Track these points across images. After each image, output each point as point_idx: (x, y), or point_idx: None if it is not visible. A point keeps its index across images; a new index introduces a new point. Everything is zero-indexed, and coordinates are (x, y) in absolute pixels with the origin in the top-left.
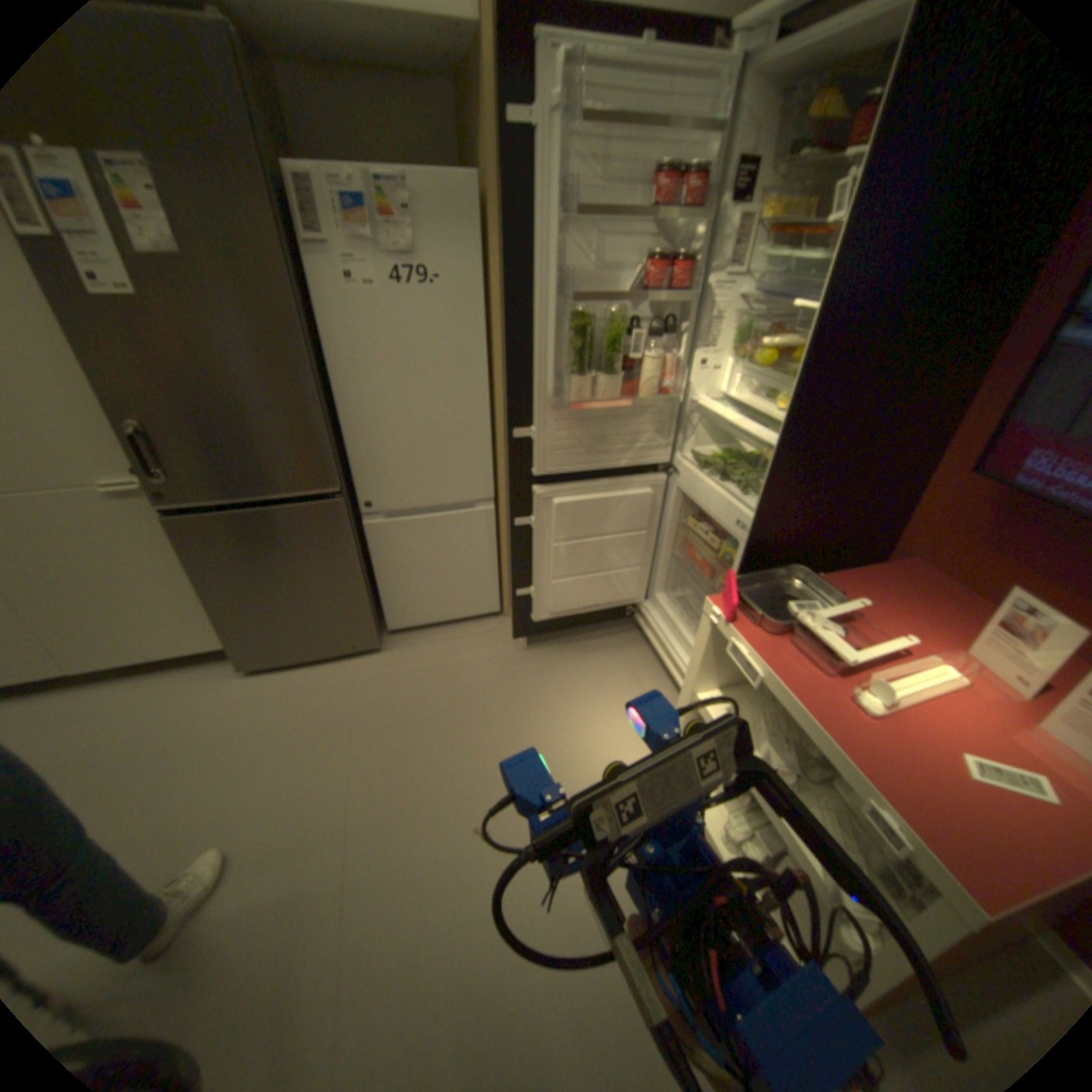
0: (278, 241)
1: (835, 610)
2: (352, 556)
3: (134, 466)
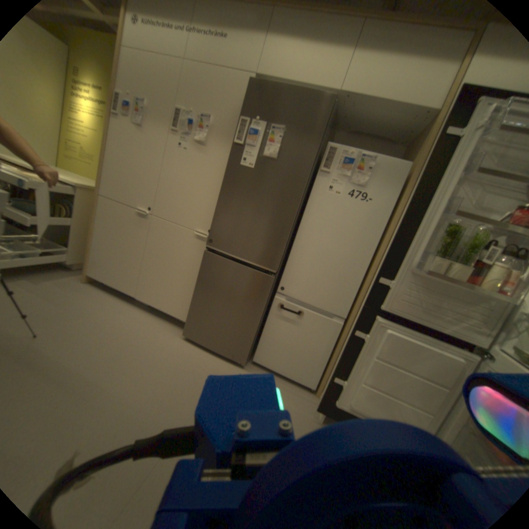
0: (311, 164)
1: None
2: (261, 307)
3: (210, 229)
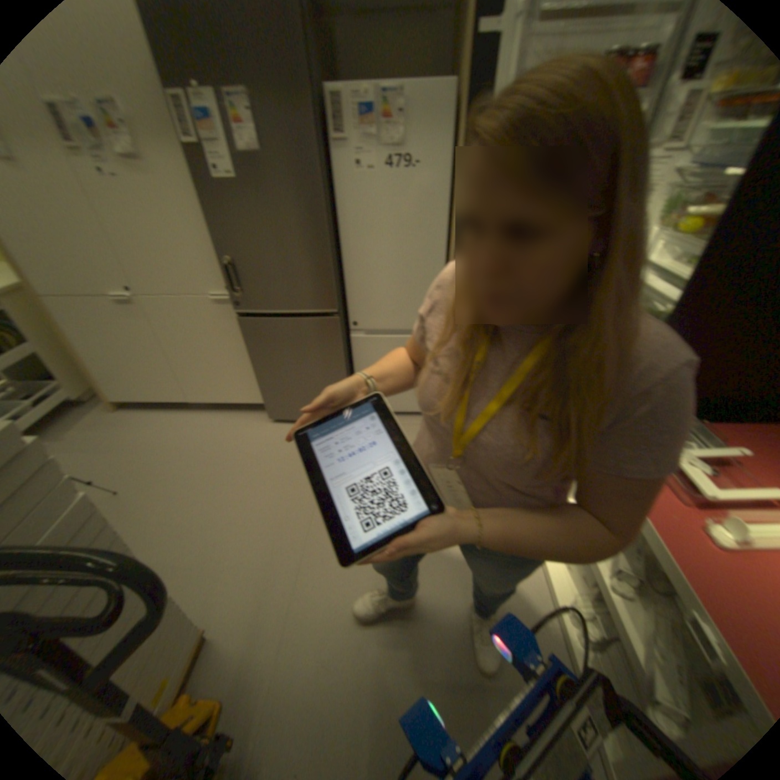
0: (316, 140)
1: (709, 452)
2: (342, 357)
3: (229, 285)
